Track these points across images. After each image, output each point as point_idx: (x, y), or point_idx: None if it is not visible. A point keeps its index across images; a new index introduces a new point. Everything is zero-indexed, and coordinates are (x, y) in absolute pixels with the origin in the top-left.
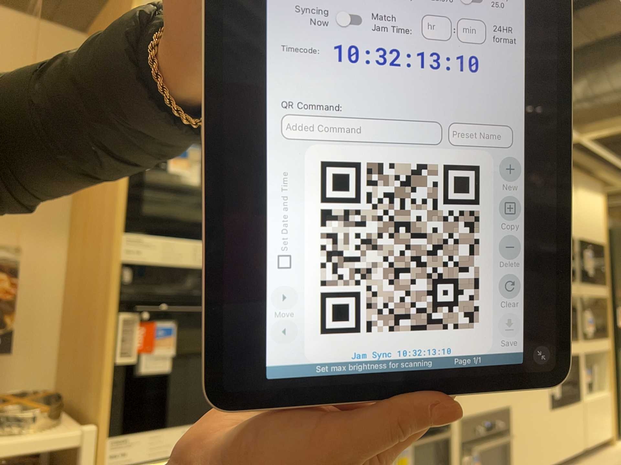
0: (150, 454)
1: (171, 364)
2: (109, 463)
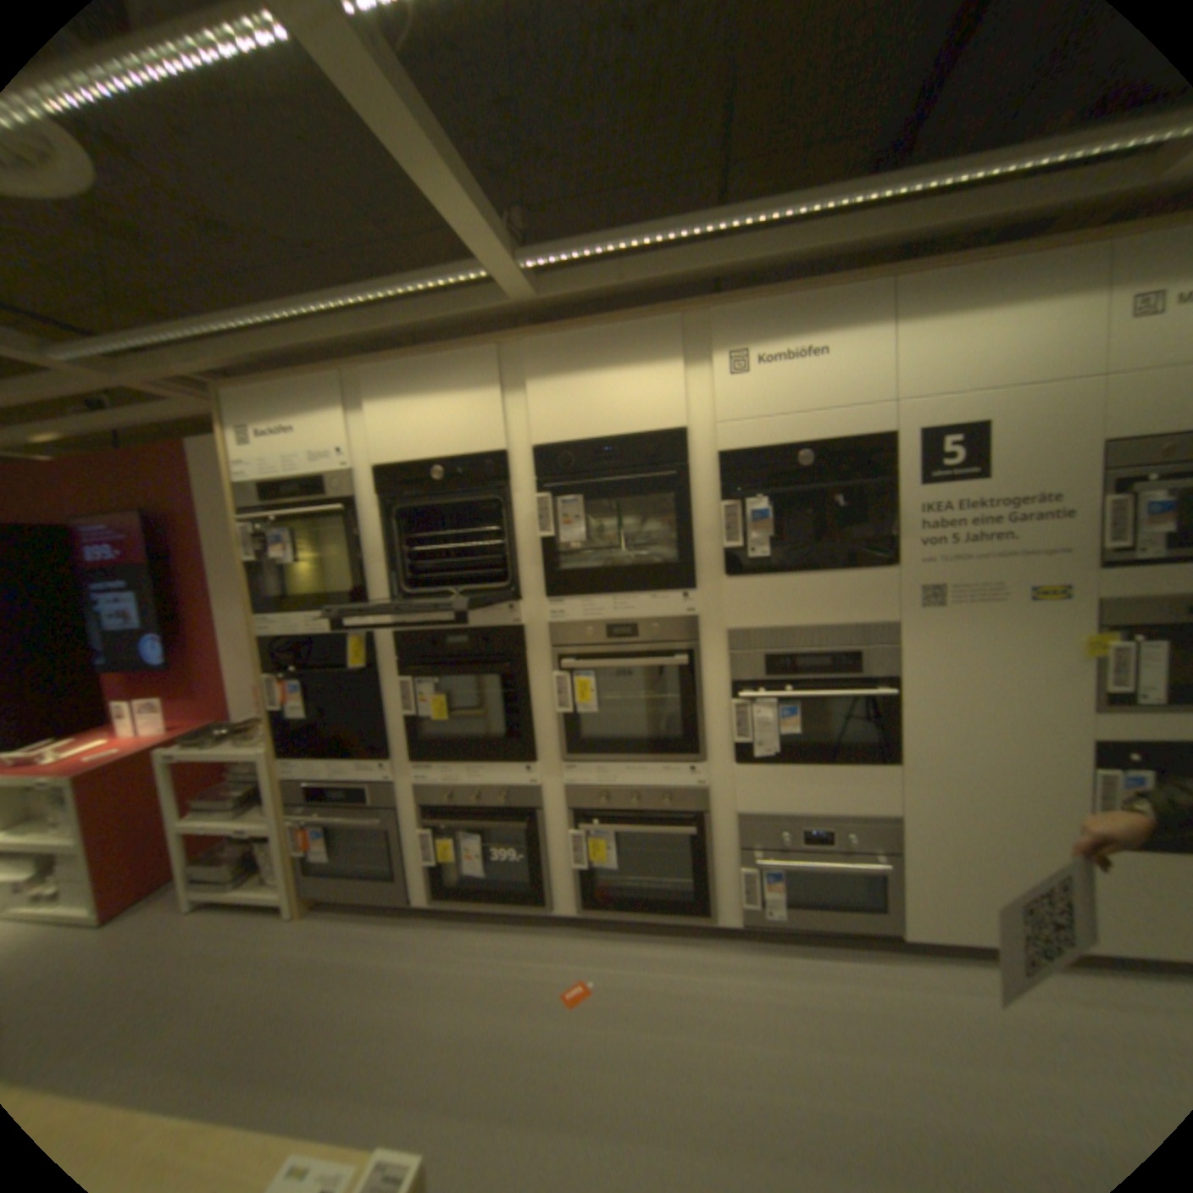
0: (301, 783)
1: (298, 719)
2: (272, 784)
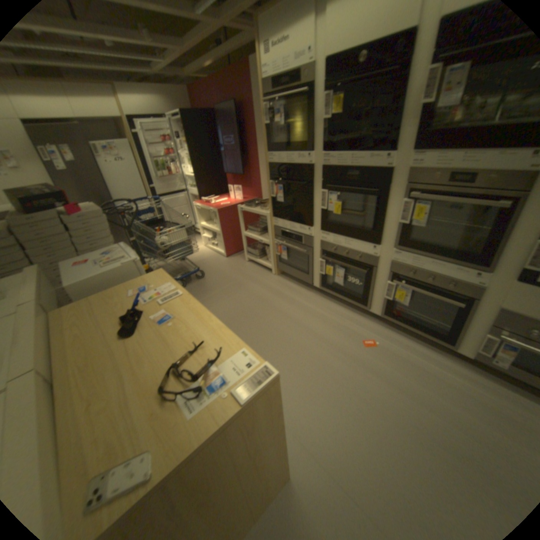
0: (281, 229)
1: (281, 202)
2: (271, 226)
